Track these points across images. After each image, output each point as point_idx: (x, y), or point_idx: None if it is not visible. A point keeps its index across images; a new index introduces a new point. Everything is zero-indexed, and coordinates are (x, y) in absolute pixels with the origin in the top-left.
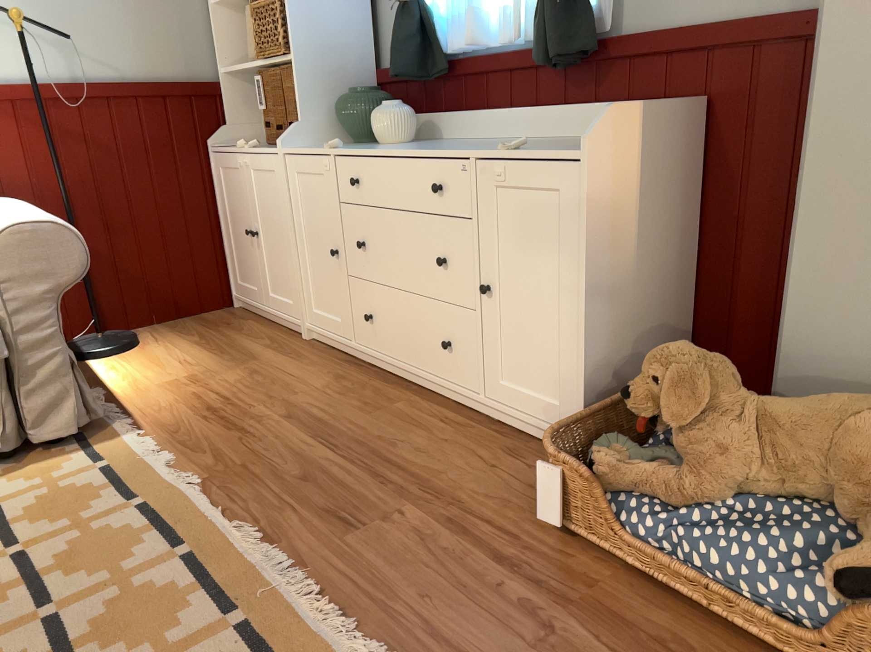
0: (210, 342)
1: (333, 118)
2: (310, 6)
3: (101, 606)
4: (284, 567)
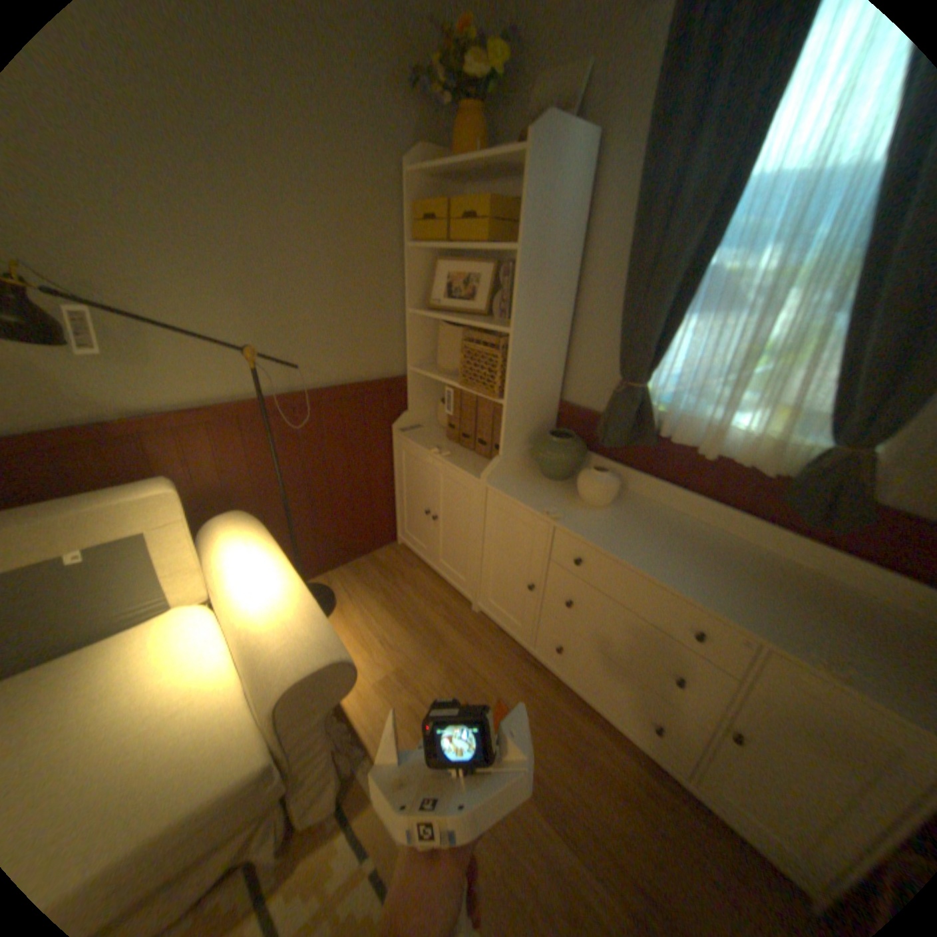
0: (395, 604)
1: (525, 445)
2: (528, 356)
3: None
4: None
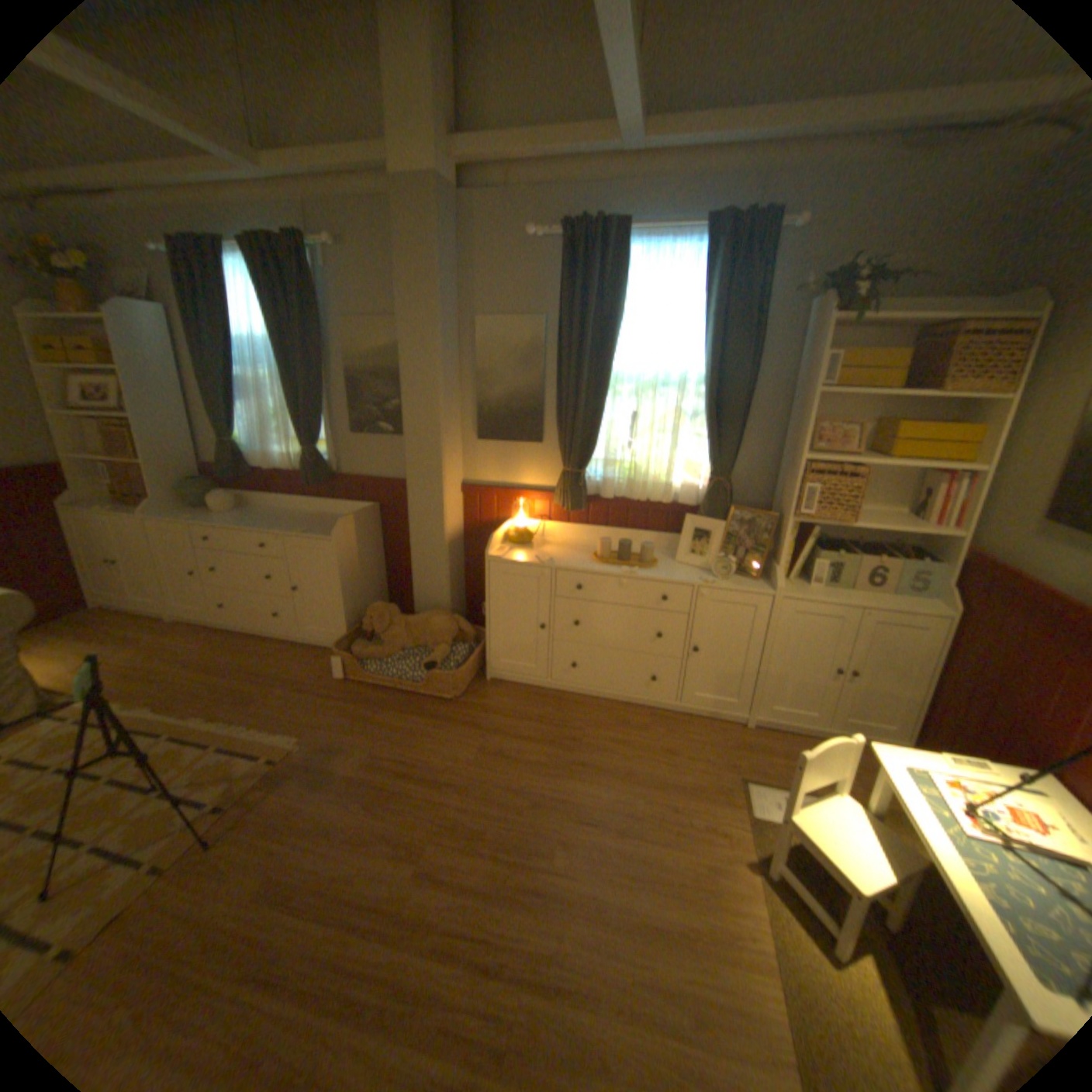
0: (86, 639)
1: (171, 494)
2: (149, 434)
3: (134, 770)
4: (224, 729)
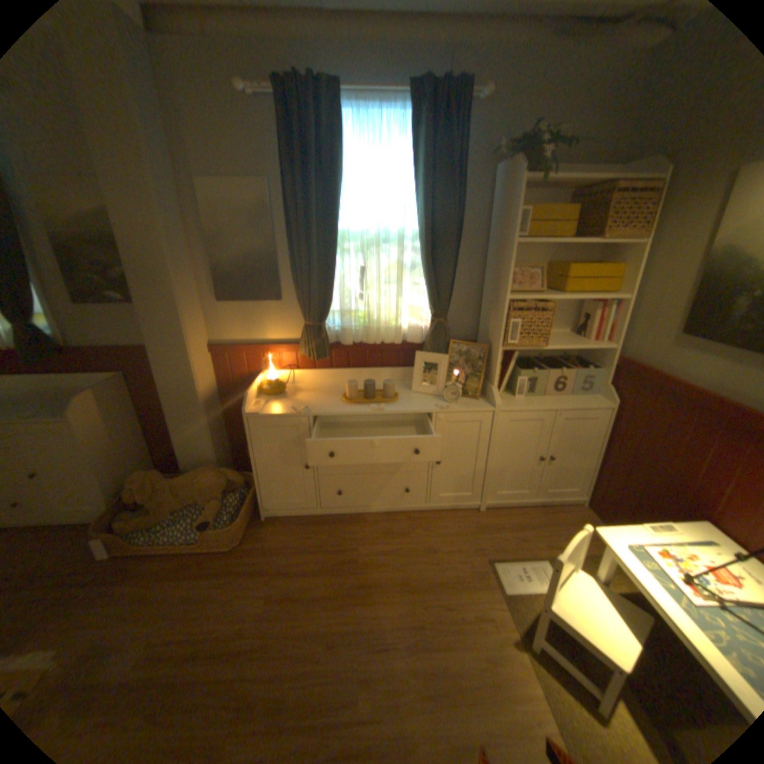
0: None
1: None
2: None
3: None
4: None
